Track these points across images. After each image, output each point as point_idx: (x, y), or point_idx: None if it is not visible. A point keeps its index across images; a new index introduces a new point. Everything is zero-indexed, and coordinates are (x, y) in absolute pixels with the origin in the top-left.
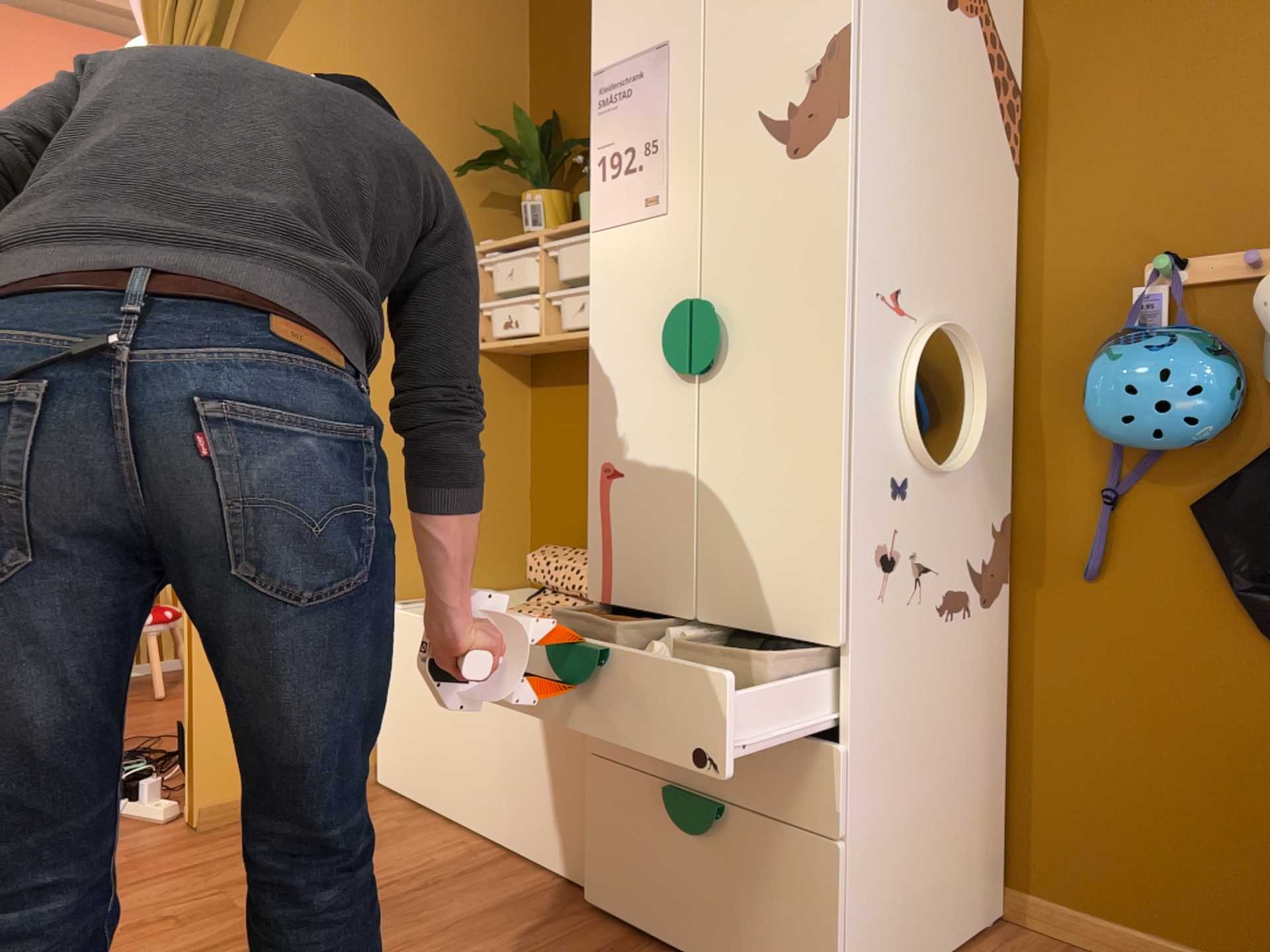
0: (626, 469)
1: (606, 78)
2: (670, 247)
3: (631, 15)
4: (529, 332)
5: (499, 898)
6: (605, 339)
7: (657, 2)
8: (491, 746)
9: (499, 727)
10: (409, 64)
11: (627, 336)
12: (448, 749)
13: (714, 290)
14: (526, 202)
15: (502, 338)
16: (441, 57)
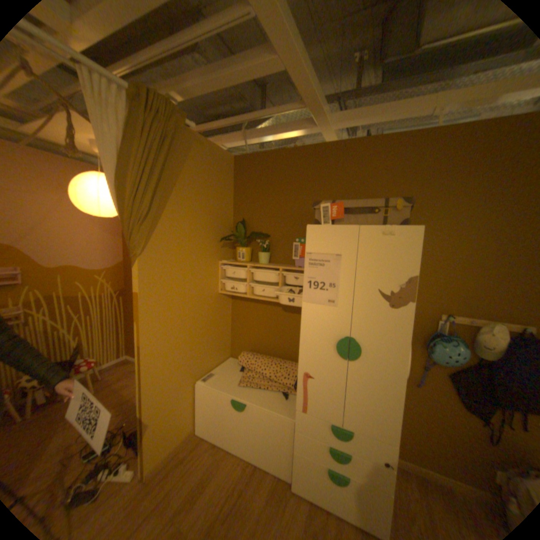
0: (315, 377)
1: (312, 256)
2: (338, 318)
3: (324, 239)
4: (241, 292)
5: (264, 494)
6: (307, 336)
7: (336, 239)
8: (248, 436)
9: (251, 431)
10: (203, 205)
11: (317, 339)
12: (228, 432)
13: (356, 336)
14: (239, 251)
15: (230, 292)
16: (211, 201)
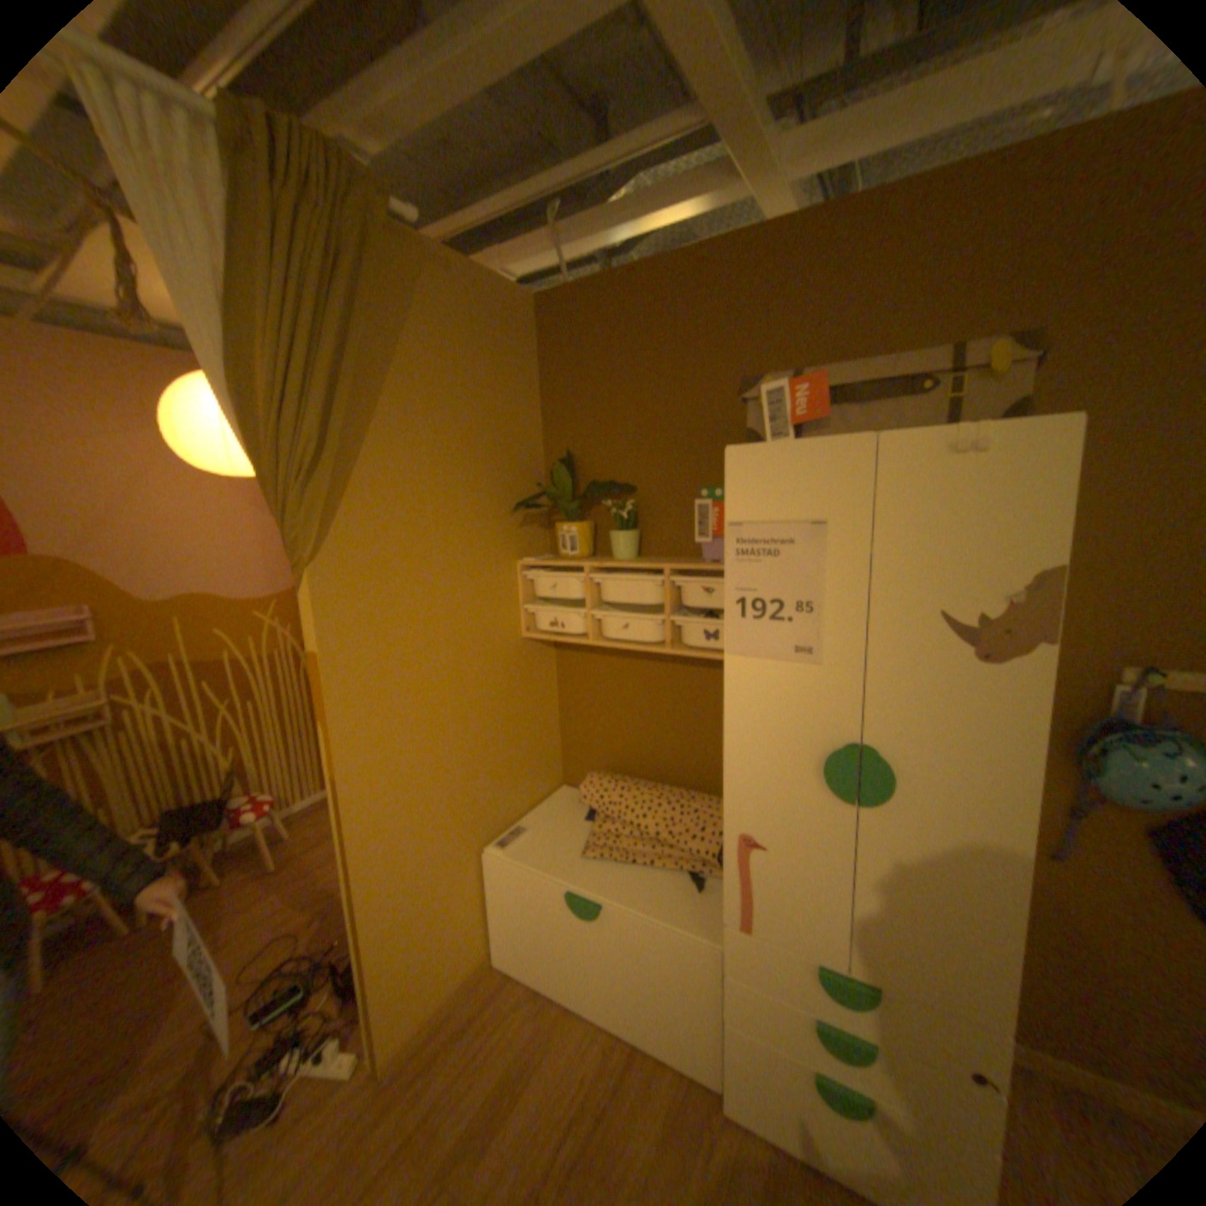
0: (770, 847)
1: (744, 530)
2: (825, 694)
3: (777, 481)
4: (574, 633)
5: (658, 1120)
6: (744, 743)
7: (811, 479)
8: (611, 976)
9: (620, 967)
10: (463, 425)
11: (771, 749)
12: (565, 966)
13: (878, 743)
14: (563, 532)
15: (549, 634)
16: (484, 414)
